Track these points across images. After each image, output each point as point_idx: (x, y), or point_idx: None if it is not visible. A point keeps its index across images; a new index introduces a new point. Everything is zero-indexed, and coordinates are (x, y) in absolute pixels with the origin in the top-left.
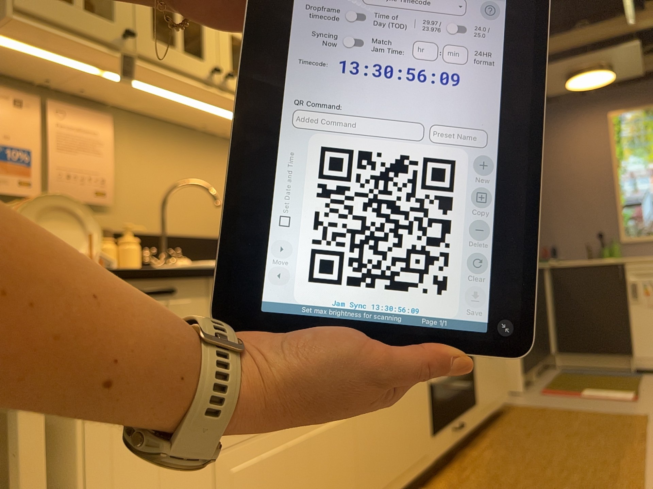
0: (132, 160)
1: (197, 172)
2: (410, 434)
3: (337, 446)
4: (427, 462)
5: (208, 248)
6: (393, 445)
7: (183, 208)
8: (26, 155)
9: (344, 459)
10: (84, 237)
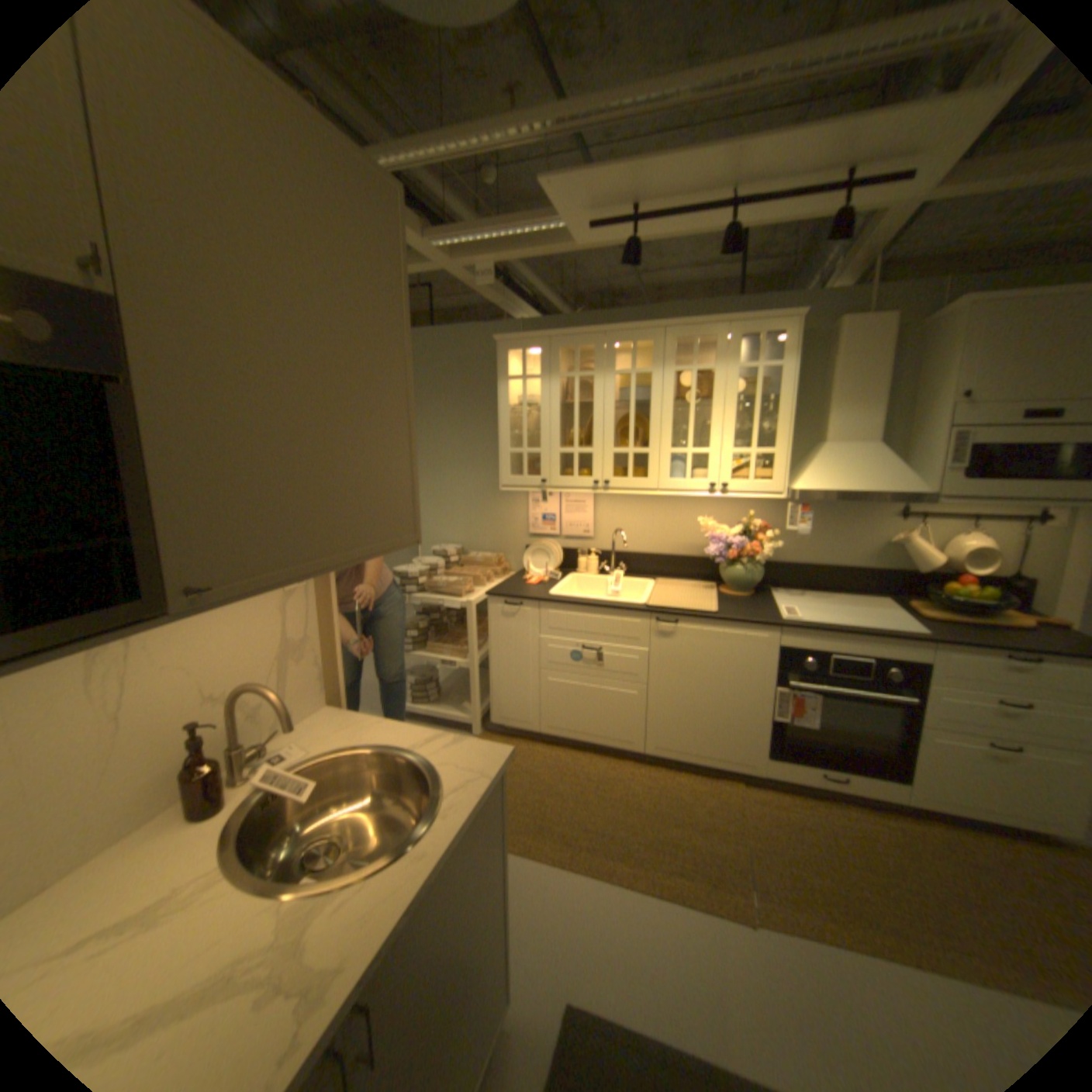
0: (608, 512)
1: (654, 514)
2: (724, 739)
3: (626, 705)
4: (752, 772)
5: (657, 562)
6: (695, 734)
7: (641, 537)
8: (554, 518)
9: (633, 714)
10: (555, 562)
